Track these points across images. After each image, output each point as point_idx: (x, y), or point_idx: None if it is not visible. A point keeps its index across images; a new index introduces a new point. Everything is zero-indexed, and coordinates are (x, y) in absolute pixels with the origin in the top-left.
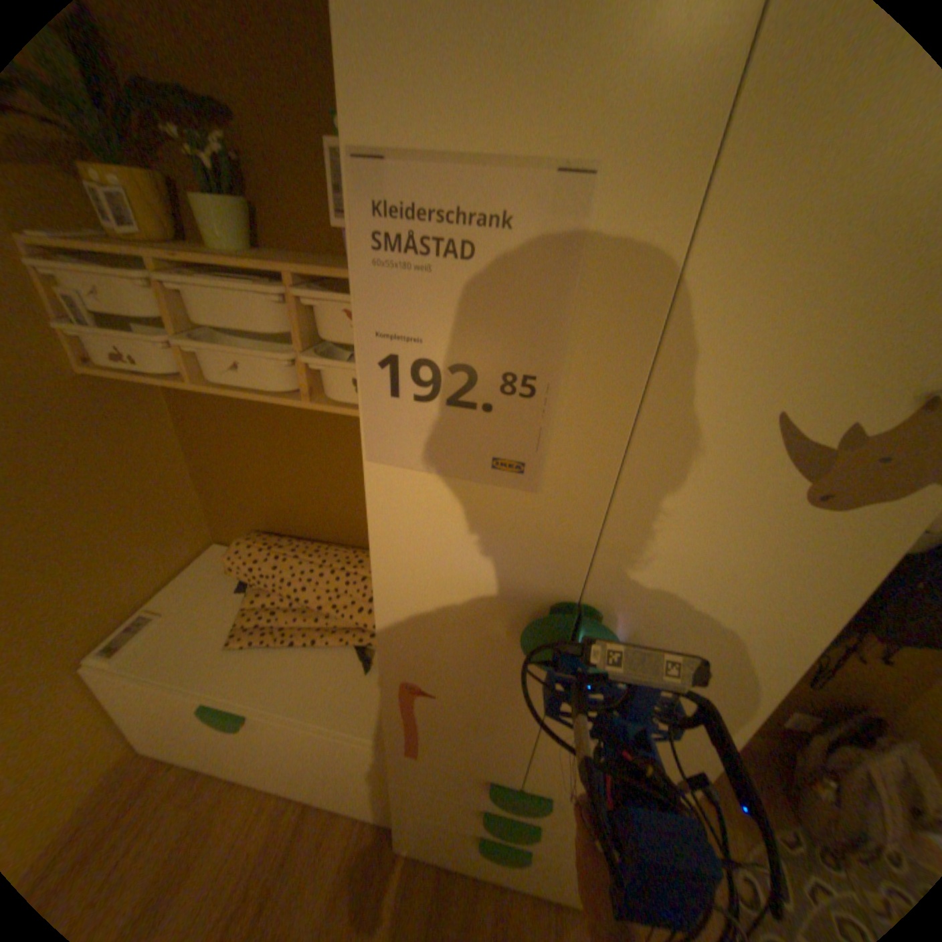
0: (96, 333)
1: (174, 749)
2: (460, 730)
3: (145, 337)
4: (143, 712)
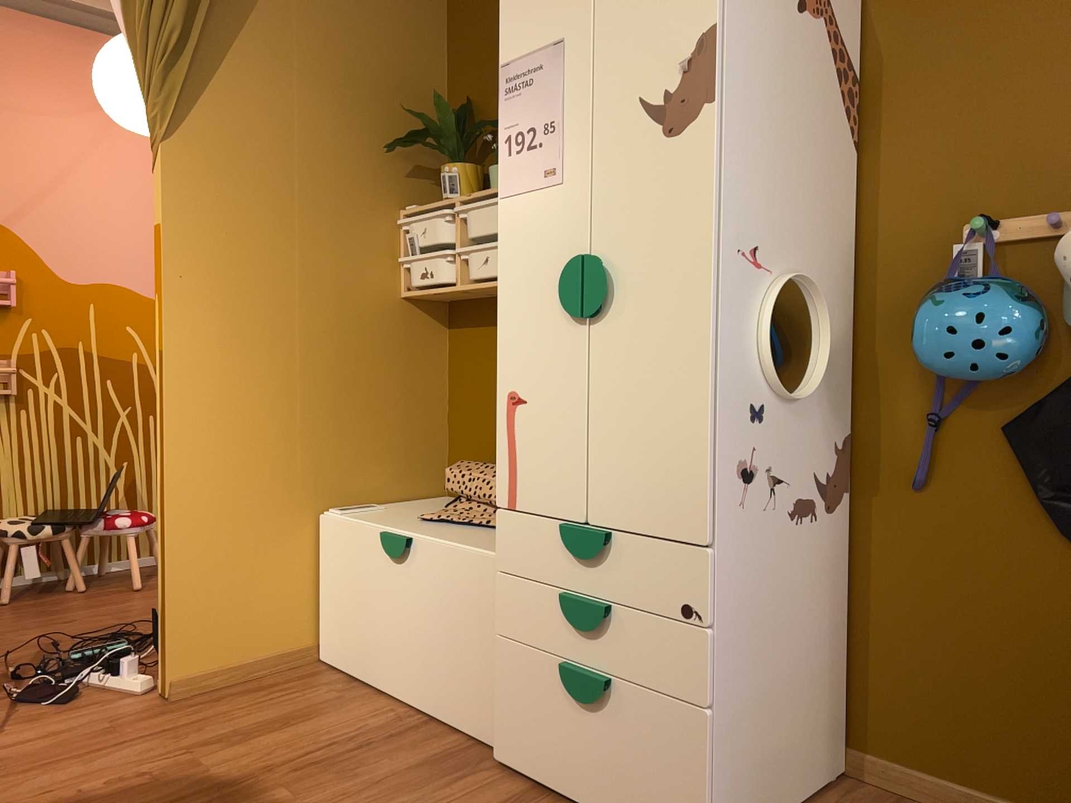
0: (417, 262)
1: (346, 633)
2: (540, 441)
3: (441, 254)
4: (340, 567)
